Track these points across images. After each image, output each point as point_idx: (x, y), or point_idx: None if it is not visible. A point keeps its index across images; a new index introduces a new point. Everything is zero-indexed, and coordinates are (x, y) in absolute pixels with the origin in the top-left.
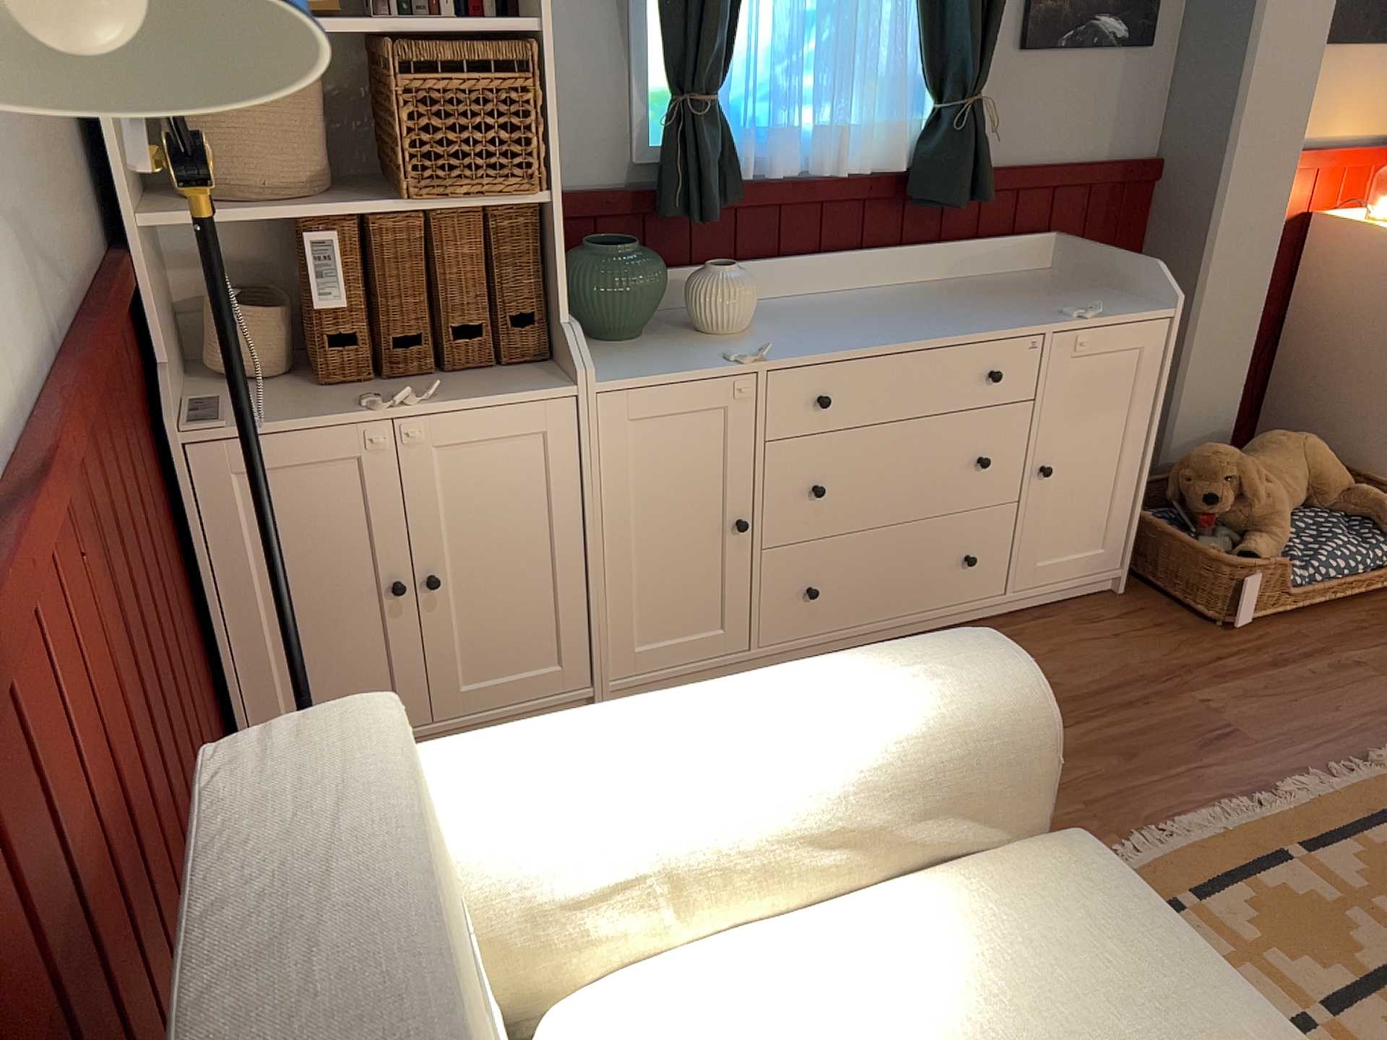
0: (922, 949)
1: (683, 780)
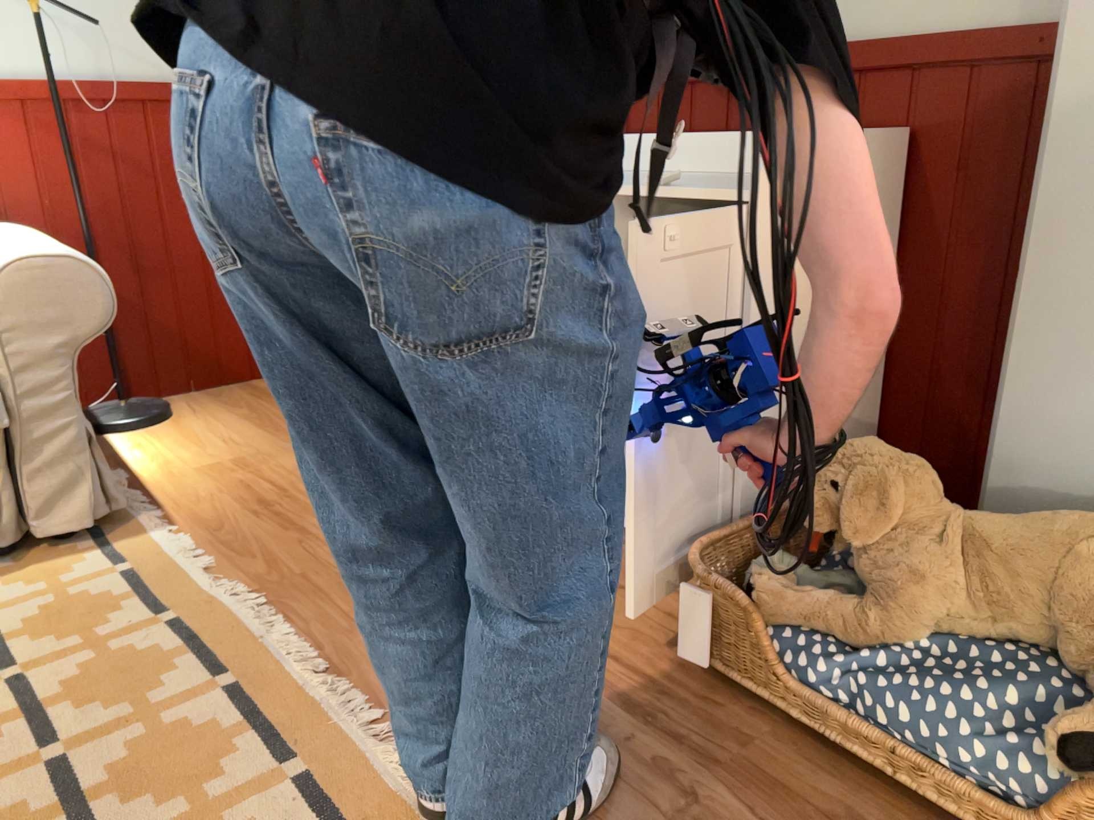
0: None
1: None
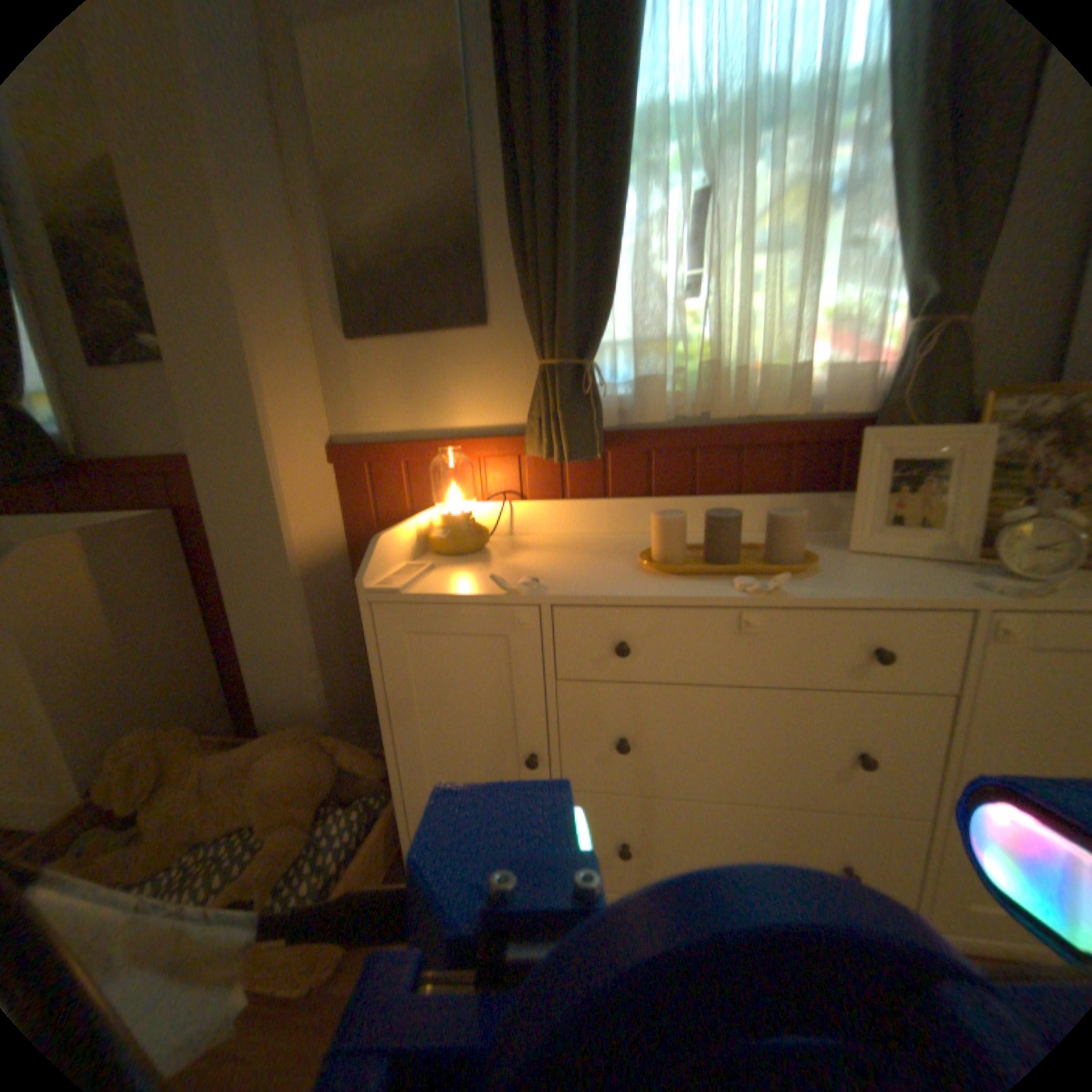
0: None
1: None
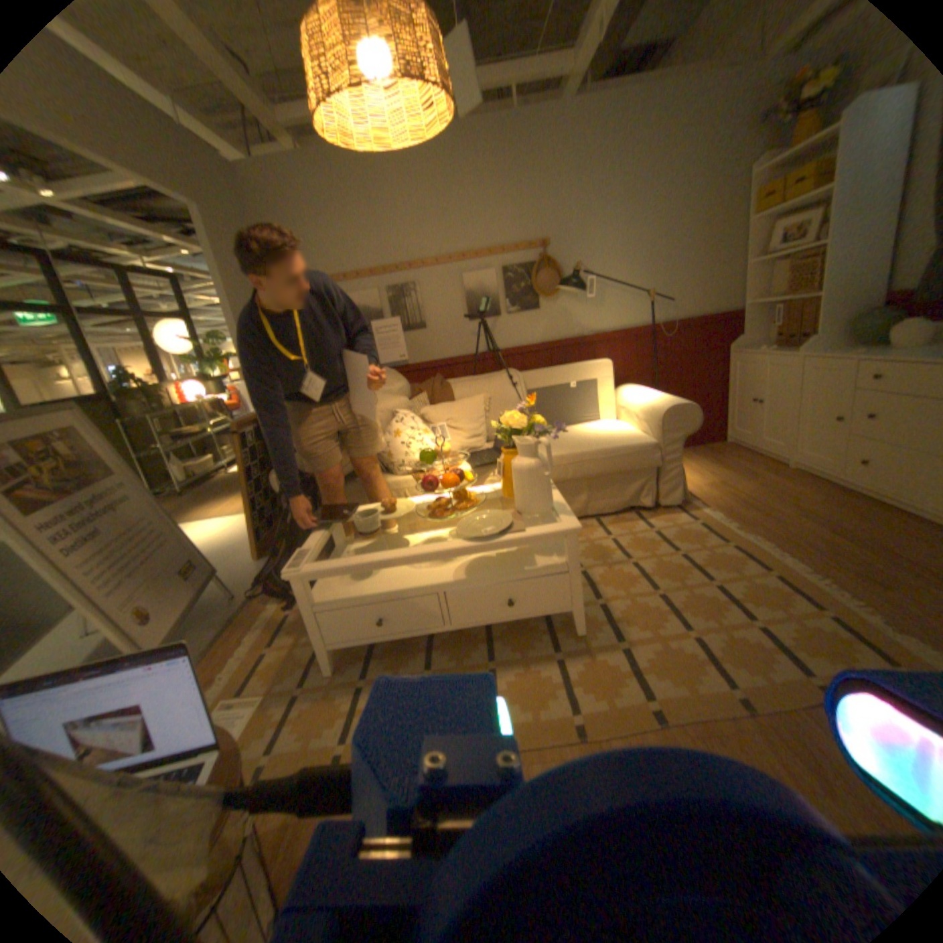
0: (621, 430)
1: (635, 396)
